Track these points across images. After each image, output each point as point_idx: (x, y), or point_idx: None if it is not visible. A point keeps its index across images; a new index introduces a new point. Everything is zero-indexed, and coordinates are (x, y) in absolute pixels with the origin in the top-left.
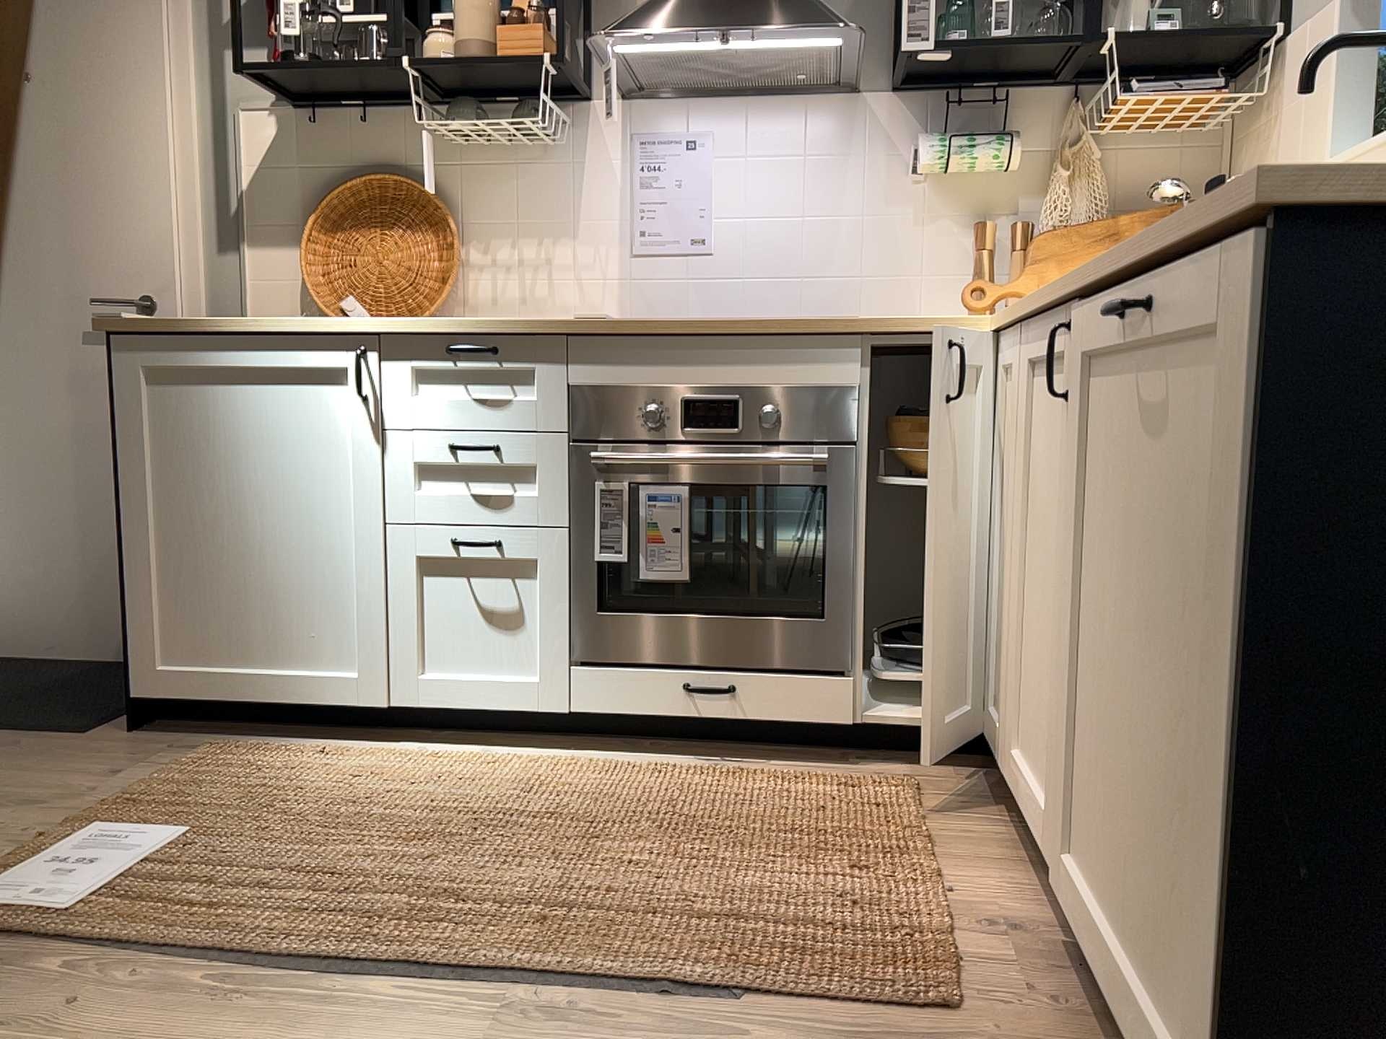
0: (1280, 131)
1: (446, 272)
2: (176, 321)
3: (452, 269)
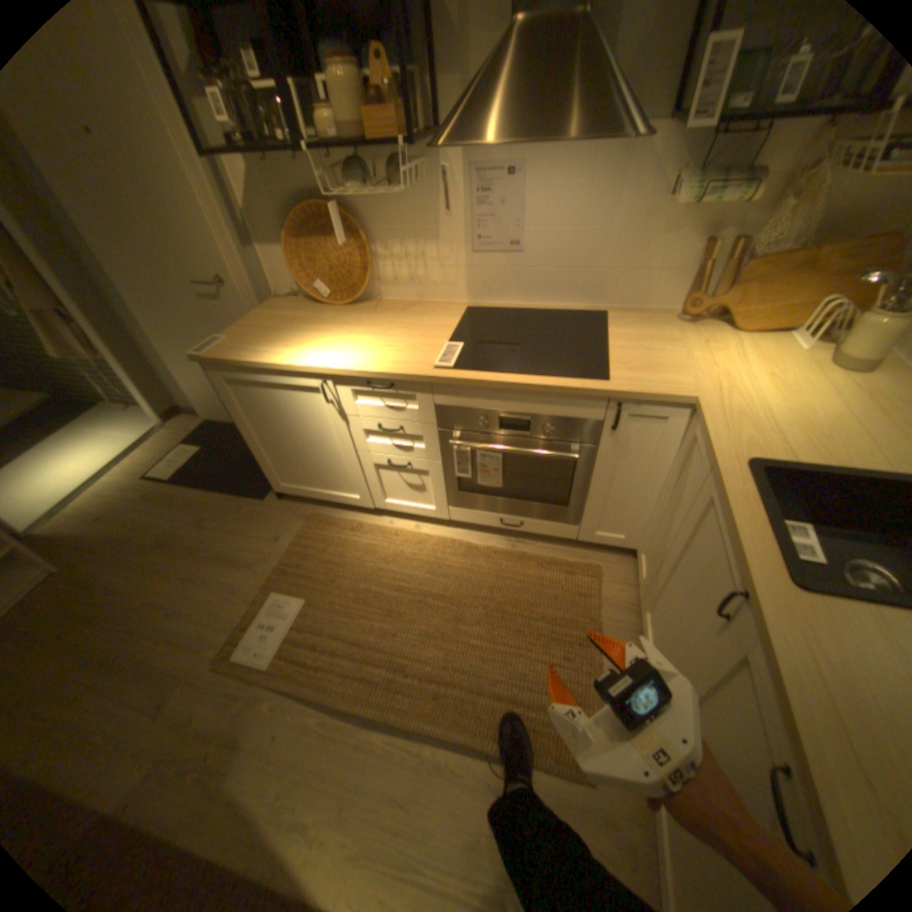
0: None
1: (367, 264)
2: (228, 358)
3: (369, 266)
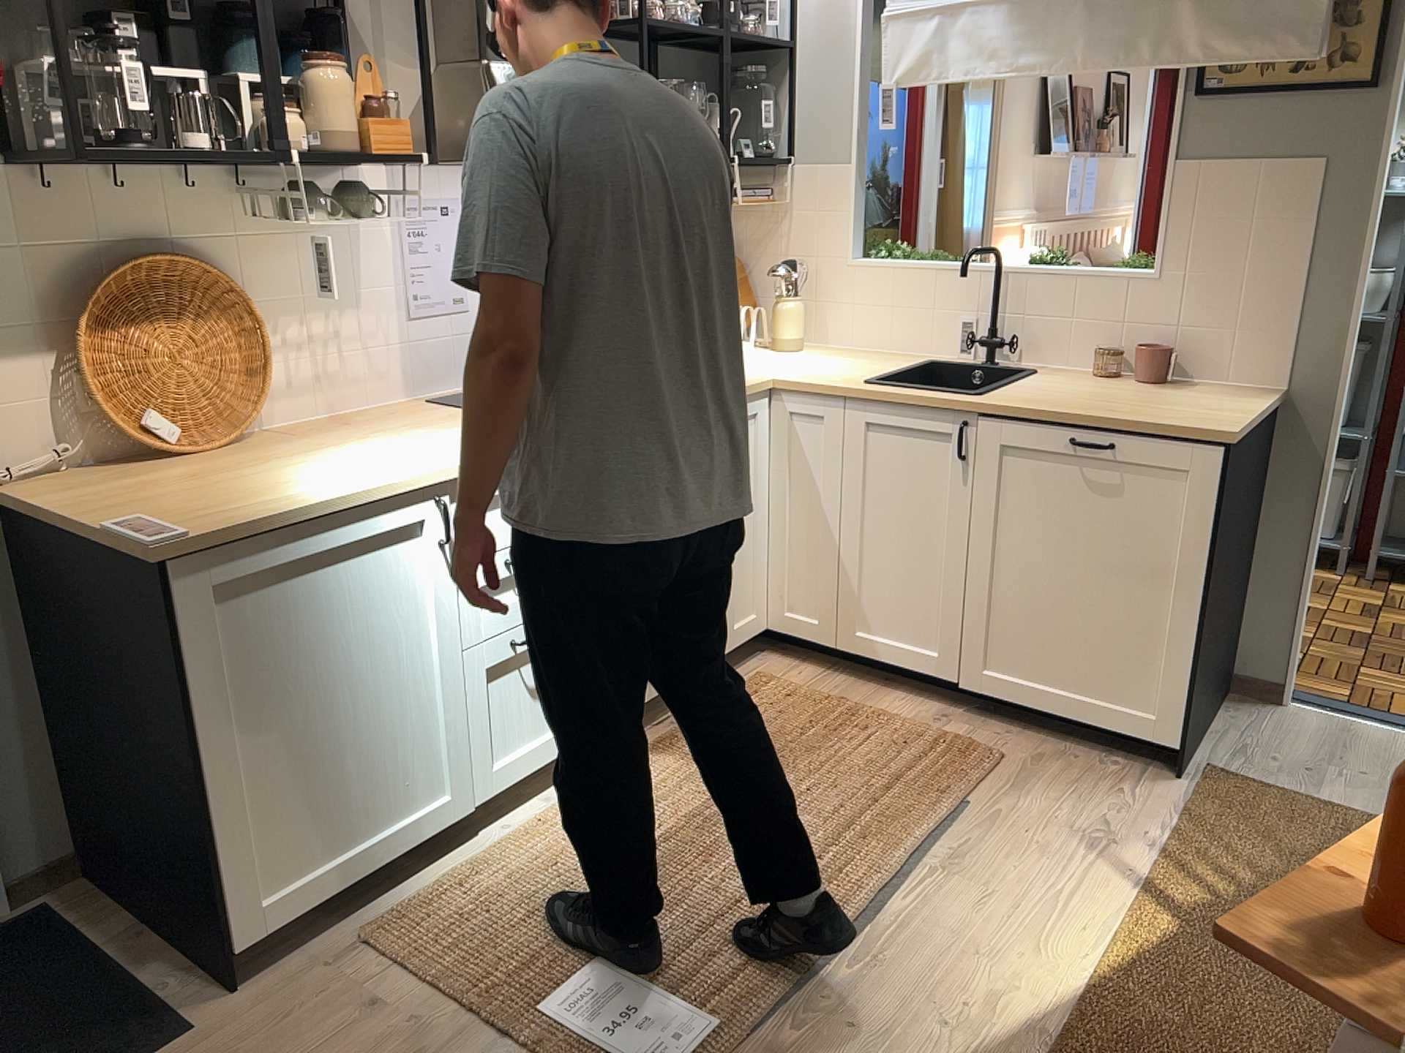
0: (797, 223)
1: (255, 363)
2: (251, 520)
3: (272, 361)
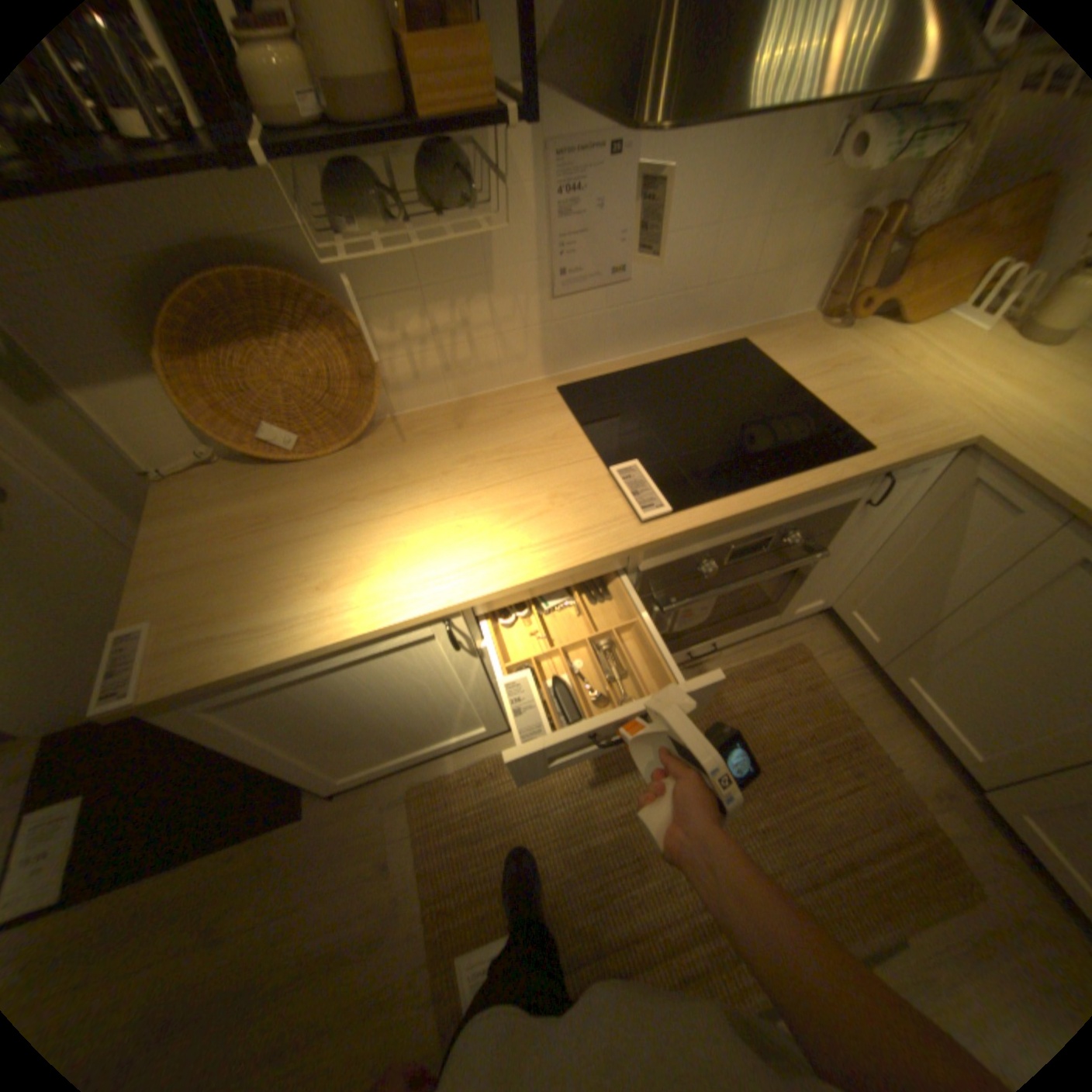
0: None
1: (365, 365)
2: (209, 677)
3: (376, 368)
